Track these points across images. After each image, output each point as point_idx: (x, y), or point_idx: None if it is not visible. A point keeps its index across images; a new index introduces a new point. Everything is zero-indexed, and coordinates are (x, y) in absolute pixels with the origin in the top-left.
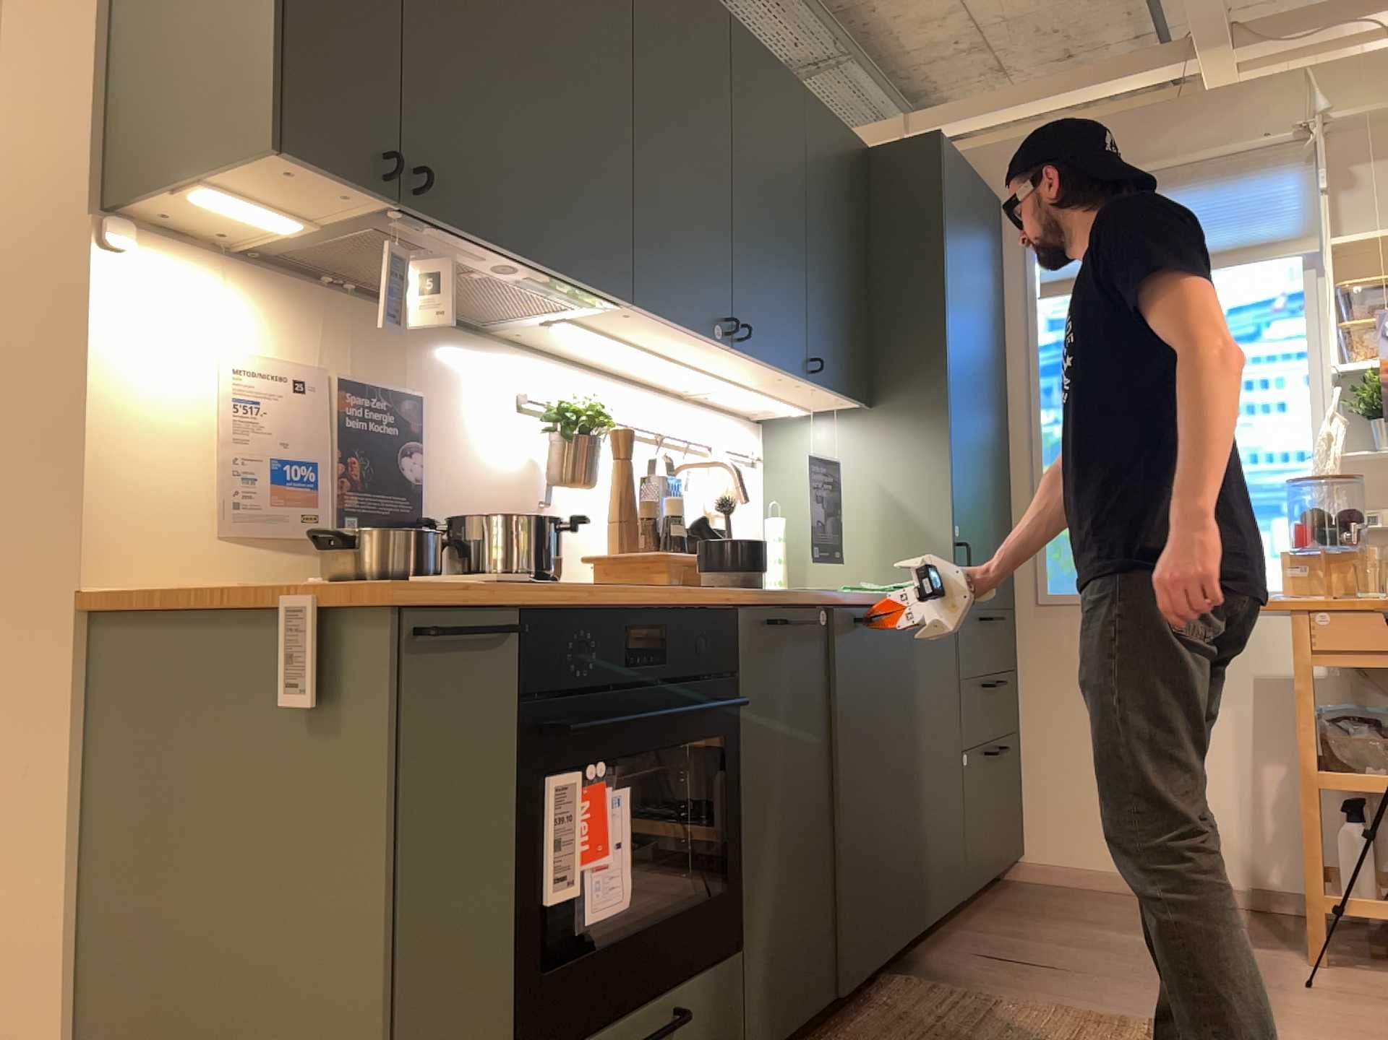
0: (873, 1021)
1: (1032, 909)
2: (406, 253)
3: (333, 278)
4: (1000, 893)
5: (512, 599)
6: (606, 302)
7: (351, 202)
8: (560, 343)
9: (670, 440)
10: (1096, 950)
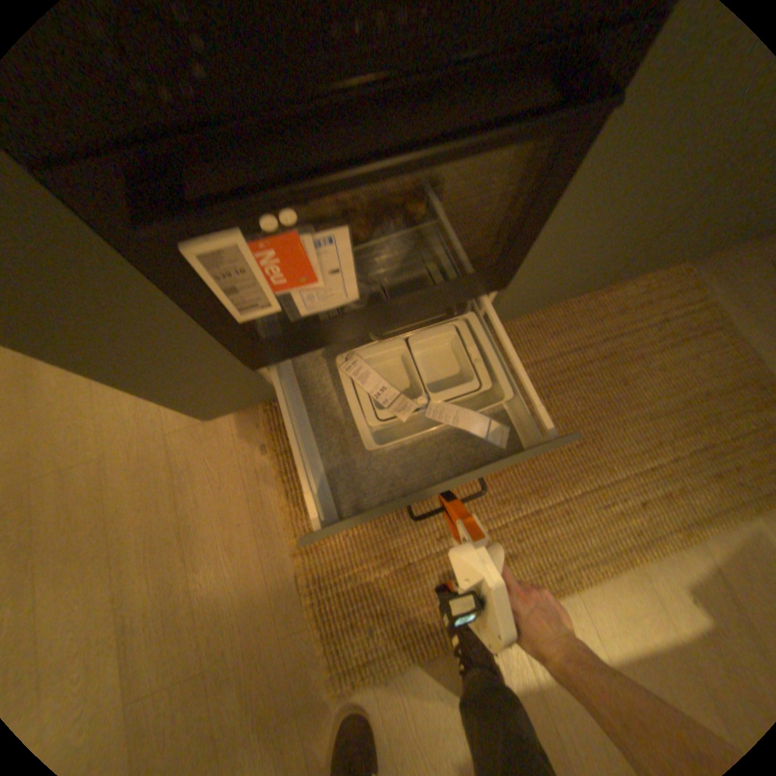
0: (622, 297)
1: None
2: None
3: None
4: None
5: None
6: None
7: None
8: None
9: None
10: None
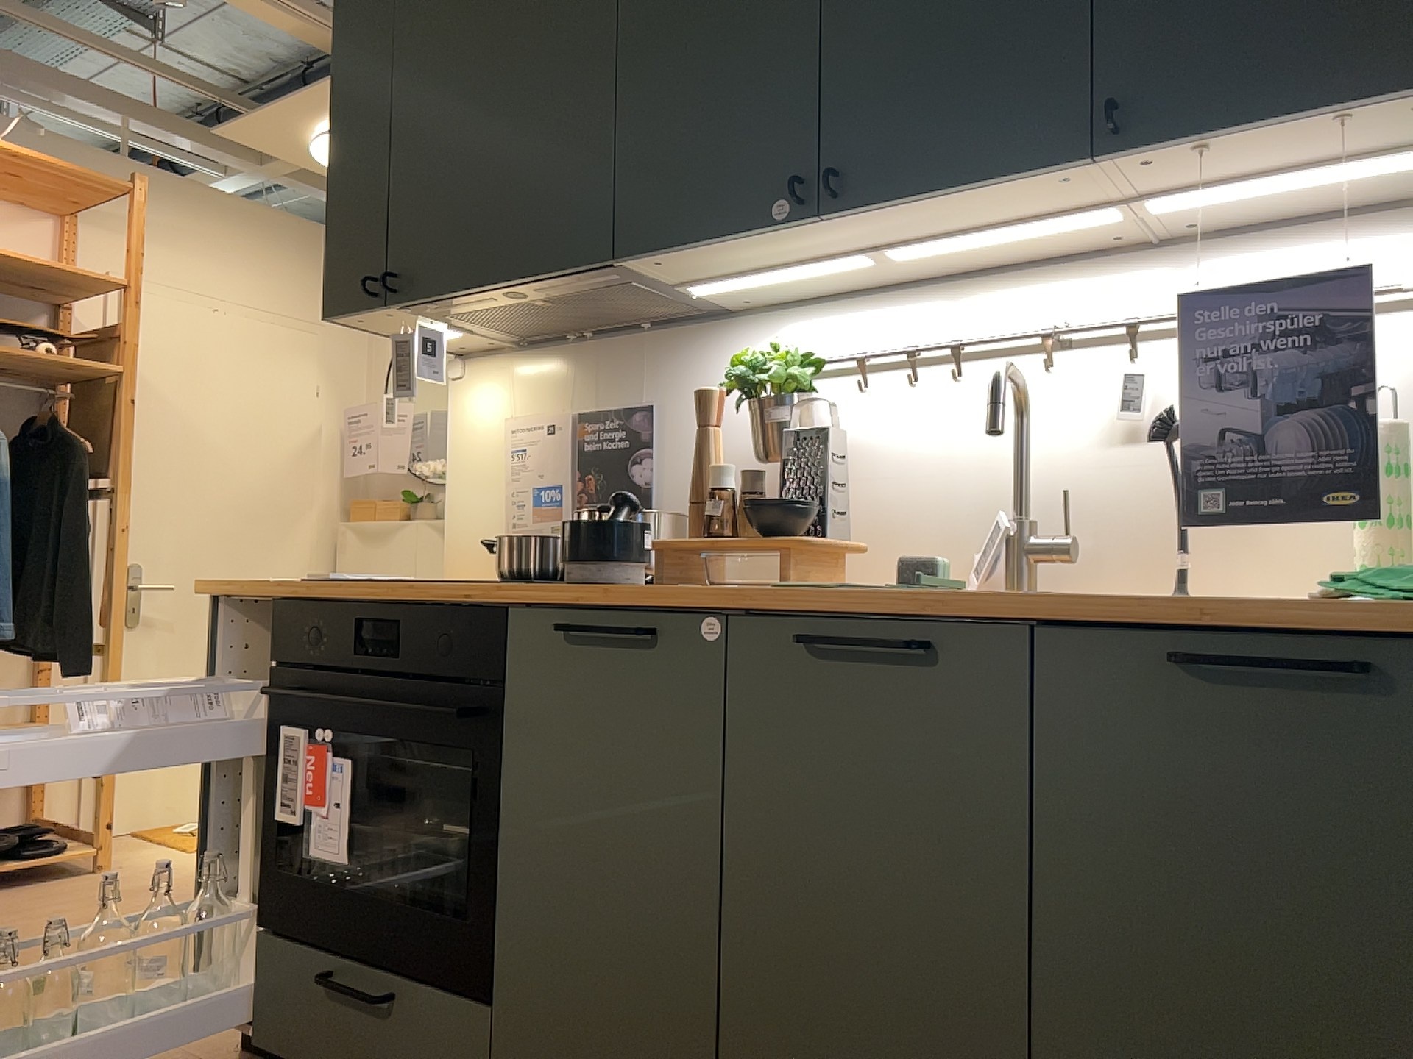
0: None
1: None
2: (409, 336)
3: (569, 334)
4: None
5: (276, 591)
6: (623, 266)
7: (399, 315)
8: (803, 287)
9: (1094, 336)
10: None
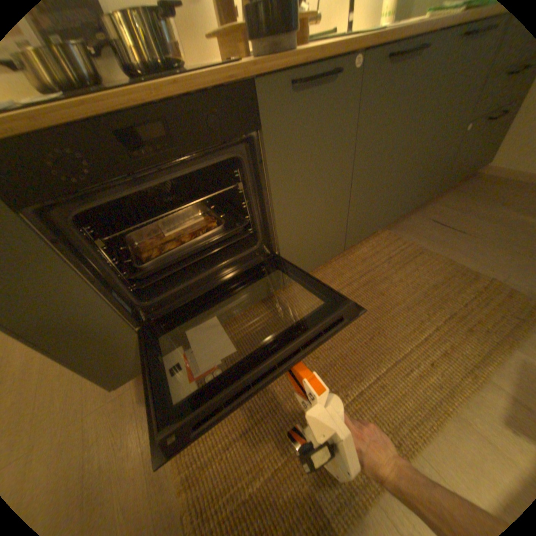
0: (361, 254)
1: (475, 193)
2: None
3: None
4: (466, 181)
5: None
6: None
7: None
8: None
9: None
10: (493, 224)
